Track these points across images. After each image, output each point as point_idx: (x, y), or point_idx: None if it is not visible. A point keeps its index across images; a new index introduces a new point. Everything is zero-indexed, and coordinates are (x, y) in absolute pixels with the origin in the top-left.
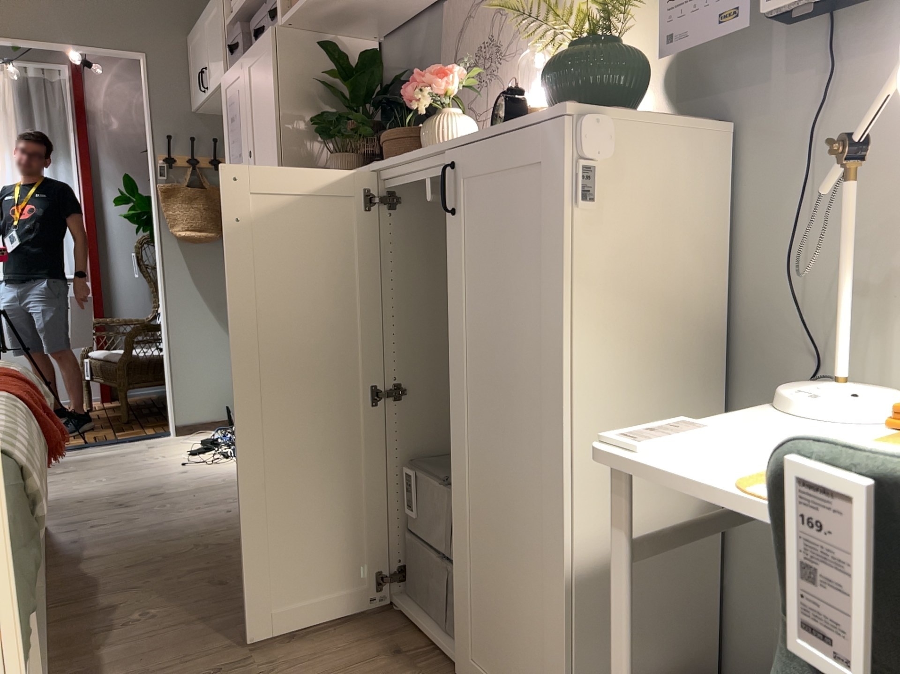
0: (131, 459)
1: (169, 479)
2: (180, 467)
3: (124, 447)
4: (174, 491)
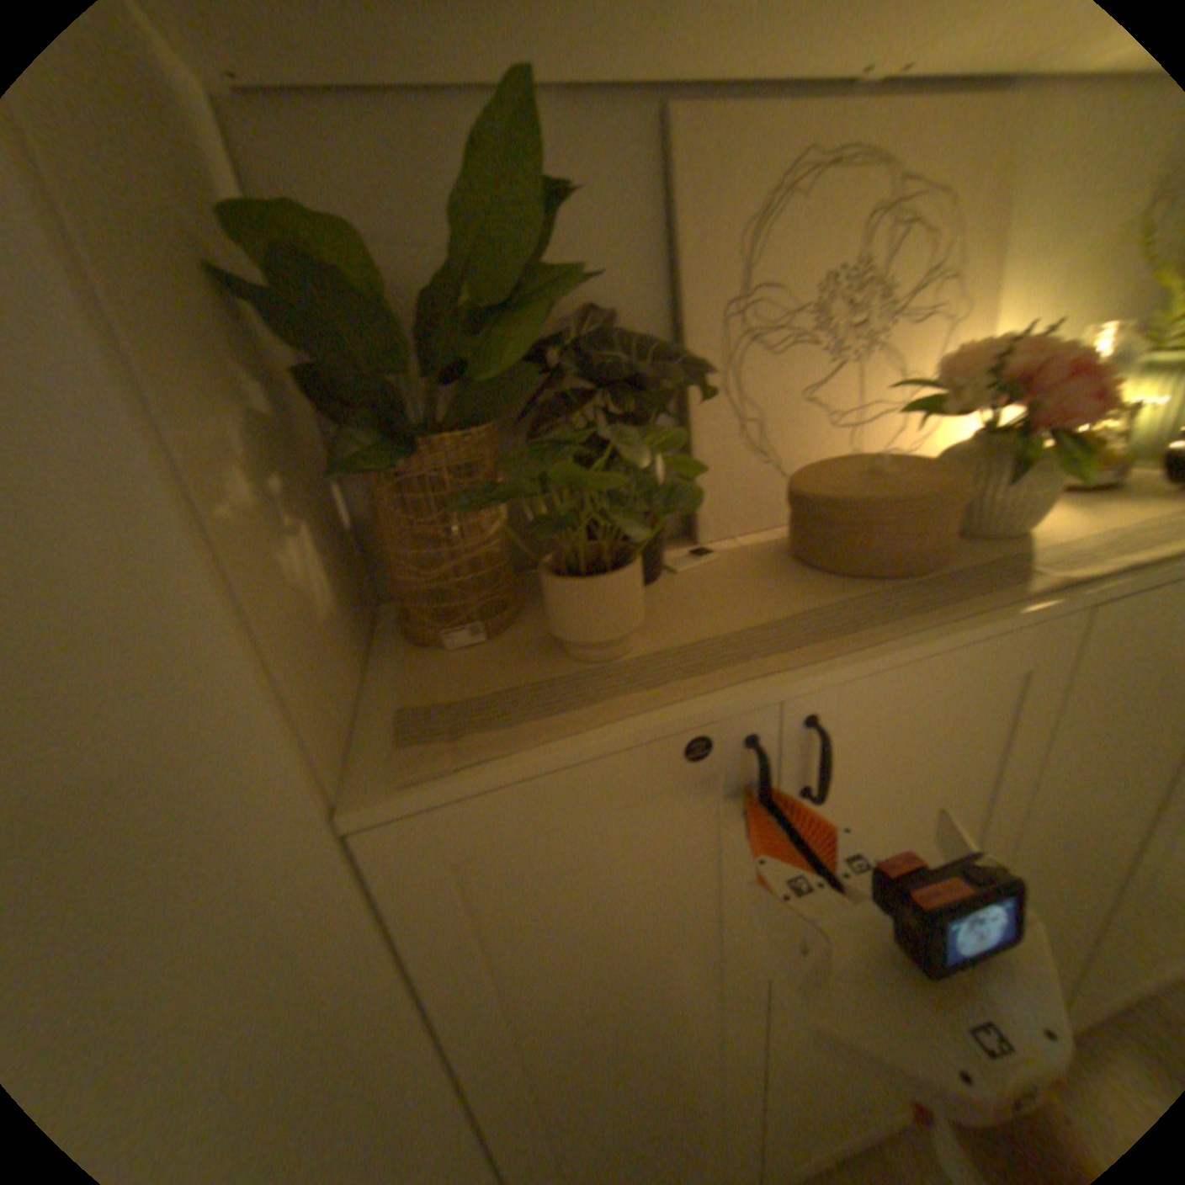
0: None
1: None
2: None
3: None
4: None
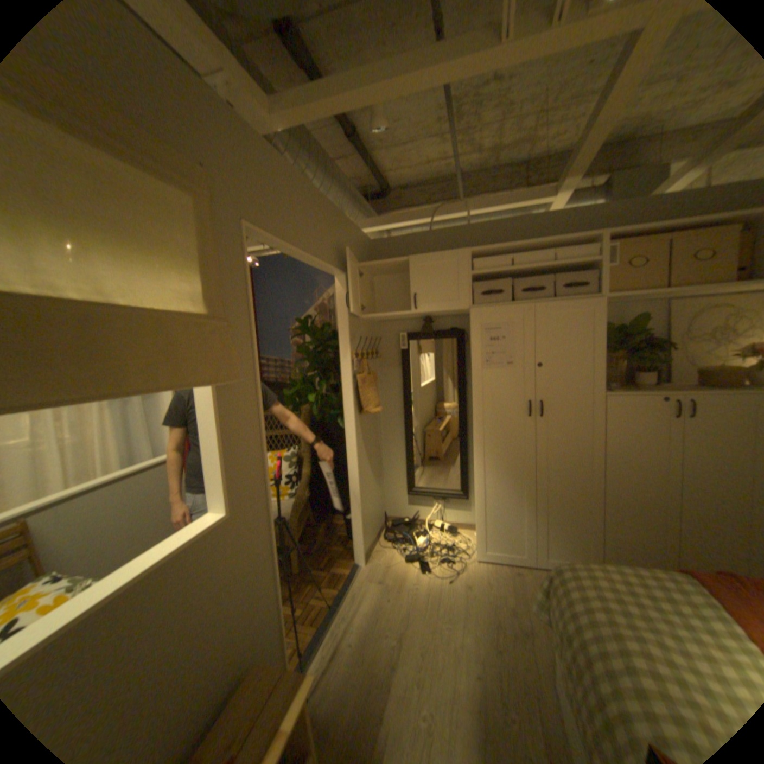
0: (403, 601)
1: (479, 599)
2: (453, 587)
3: (359, 595)
4: (510, 605)
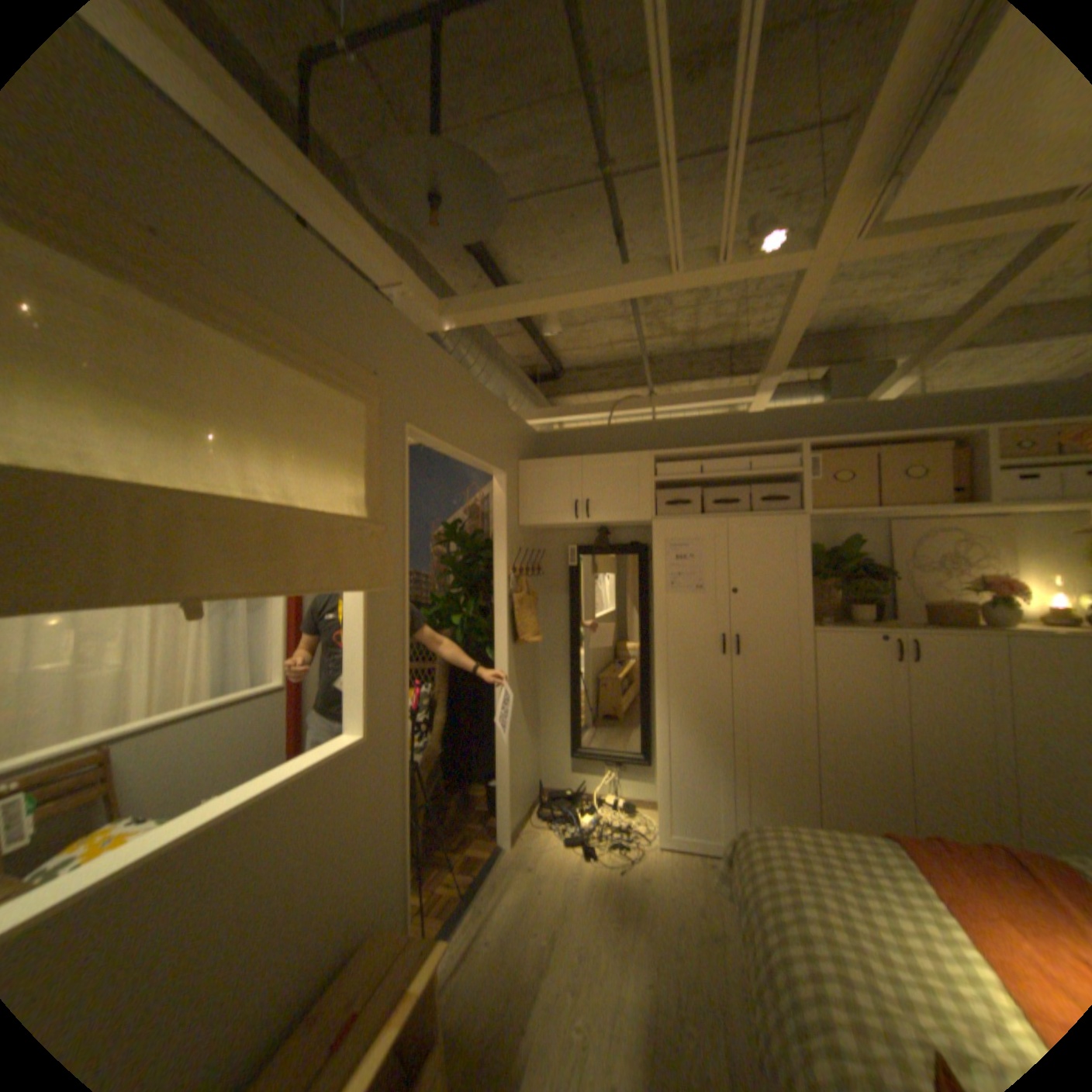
0: (559, 895)
1: (659, 896)
2: (626, 880)
3: (502, 886)
4: (699, 904)
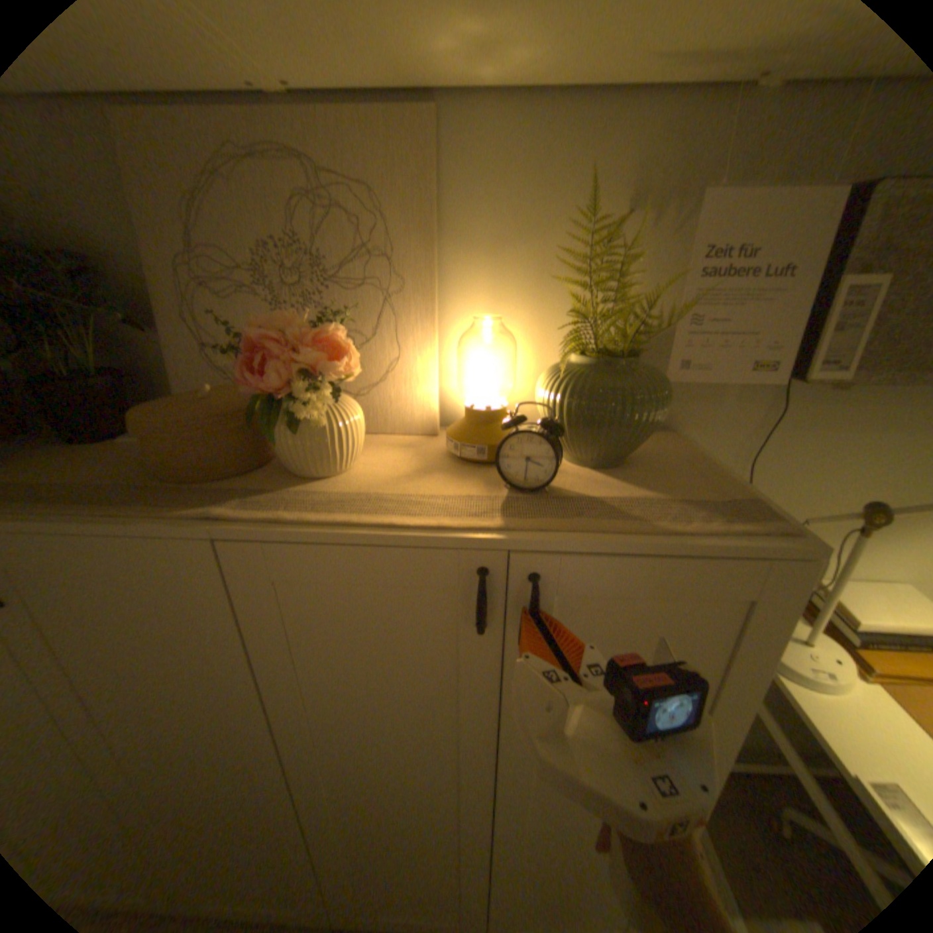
0: None
1: None
2: None
3: None
4: None
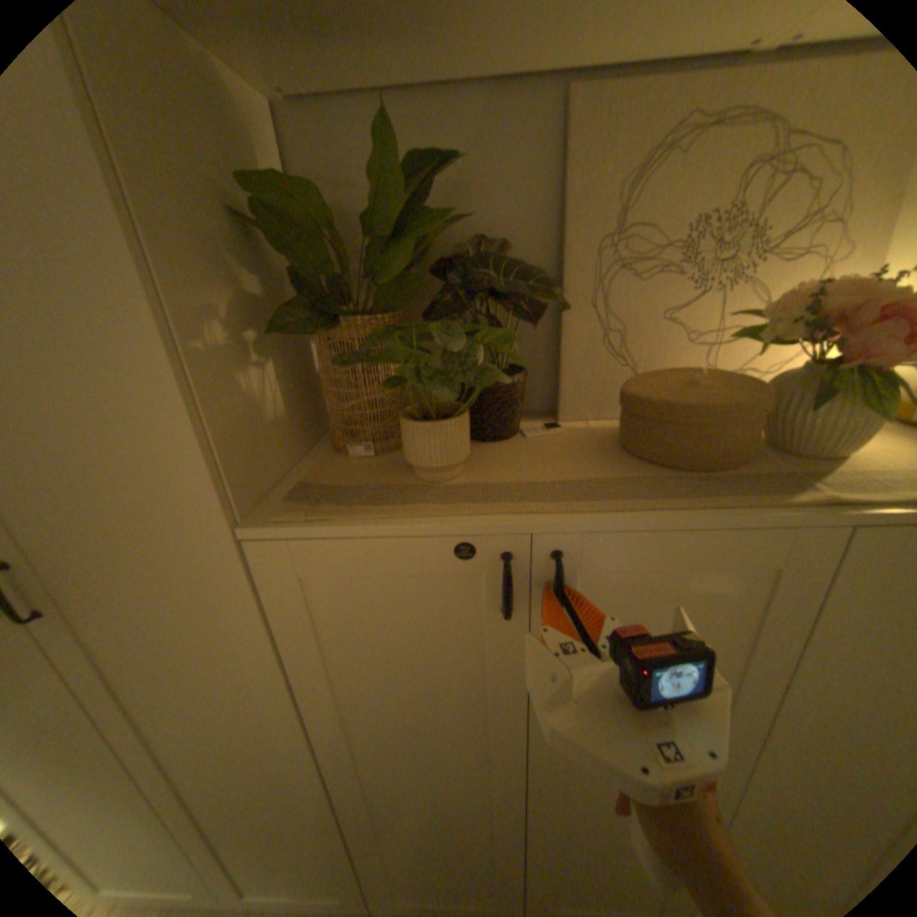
0: None
1: None
2: None
3: None
4: None
